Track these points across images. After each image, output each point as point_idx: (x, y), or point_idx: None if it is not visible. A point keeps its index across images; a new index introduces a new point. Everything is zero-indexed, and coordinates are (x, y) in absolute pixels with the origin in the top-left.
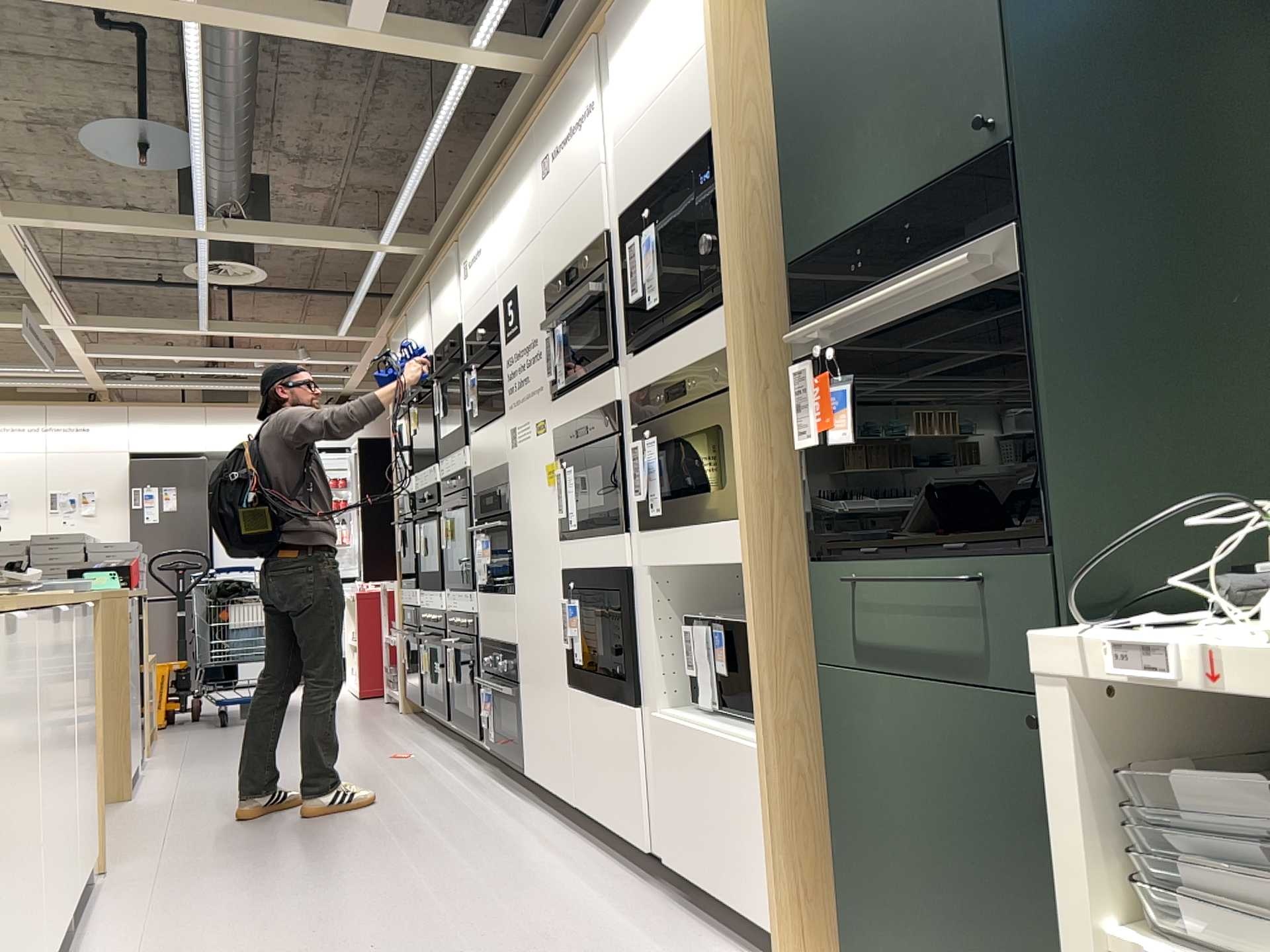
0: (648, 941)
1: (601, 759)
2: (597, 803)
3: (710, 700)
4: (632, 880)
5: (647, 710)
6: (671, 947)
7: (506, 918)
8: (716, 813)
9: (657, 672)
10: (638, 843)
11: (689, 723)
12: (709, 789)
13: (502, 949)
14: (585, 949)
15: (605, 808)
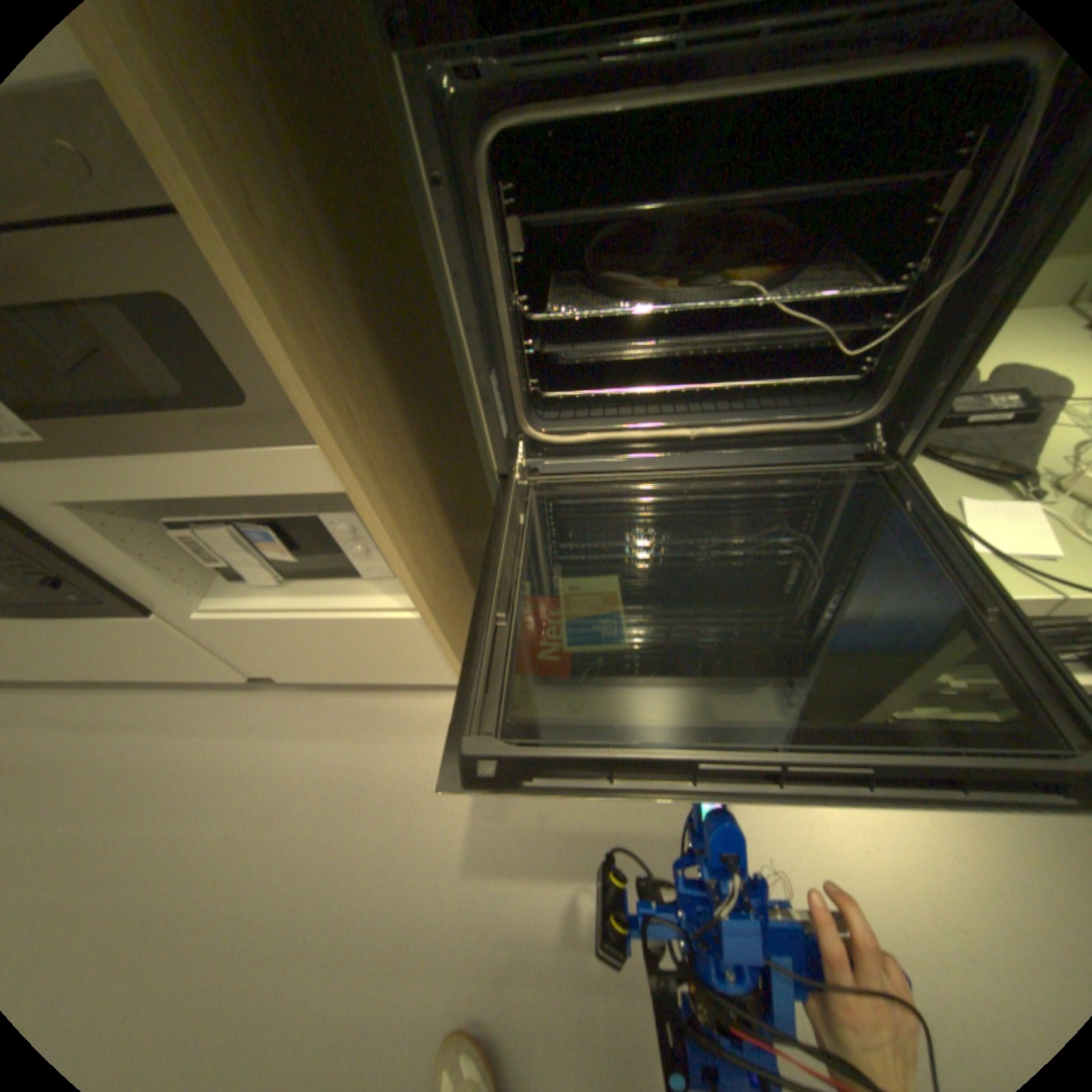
0: (334, 745)
1: (92, 653)
2: (114, 674)
3: (272, 586)
4: (226, 697)
5: (158, 613)
6: (357, 735)
7: (183, 839)
8: (343, 653)
9: (153, 586)
10: (217, 681)
11: (250, 609)
12: (325, 644)
13: (236, 871)
14: (301, 798)
15: (134, 675)
